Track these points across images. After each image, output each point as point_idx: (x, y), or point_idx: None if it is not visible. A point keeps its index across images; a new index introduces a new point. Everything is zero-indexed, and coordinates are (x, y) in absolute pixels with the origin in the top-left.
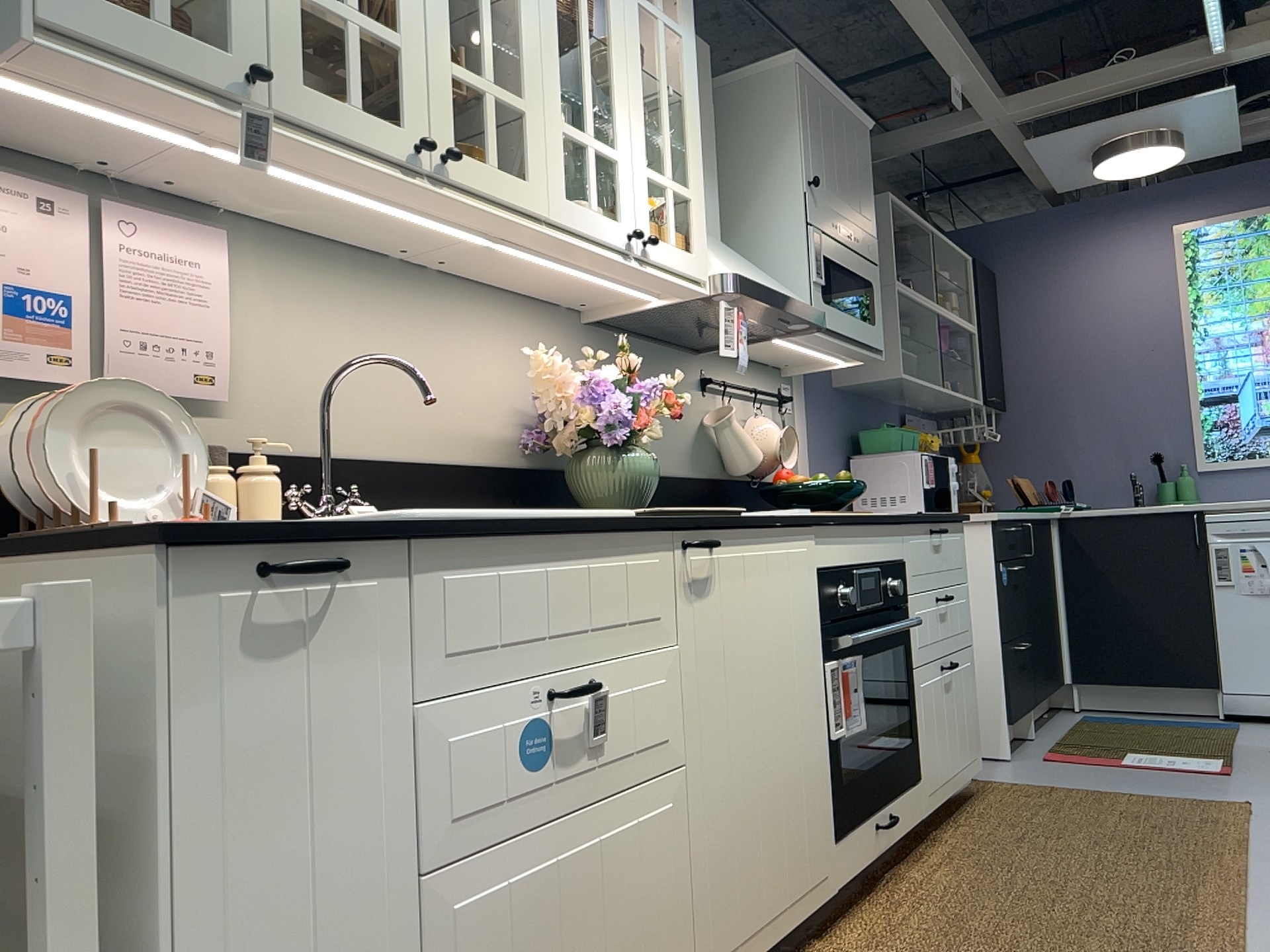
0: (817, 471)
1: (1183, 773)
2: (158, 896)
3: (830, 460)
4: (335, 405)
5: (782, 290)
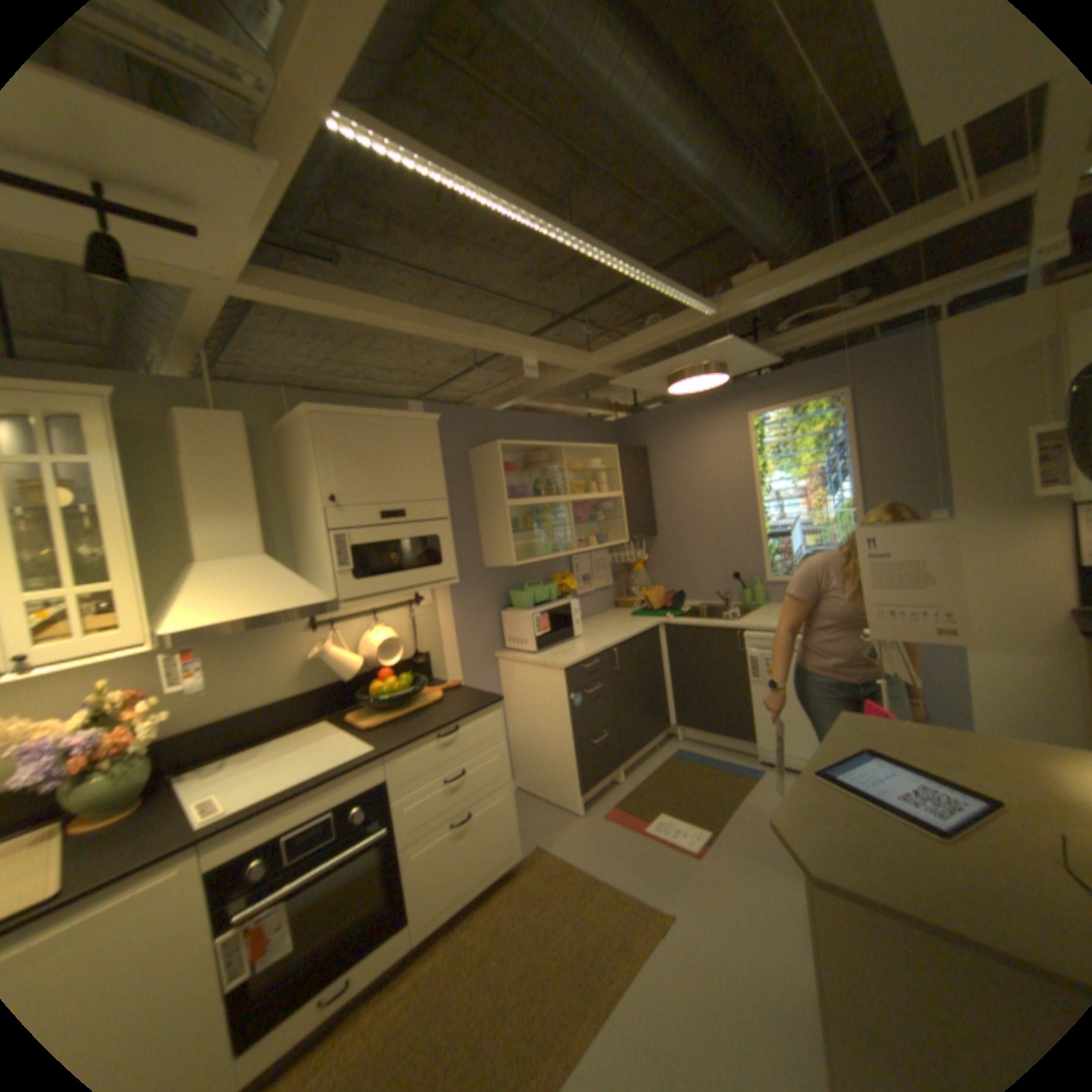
0: (460, 633)
1: (671, 855)
2: None
3: (477, 619)
4: None
5: (270, 605)
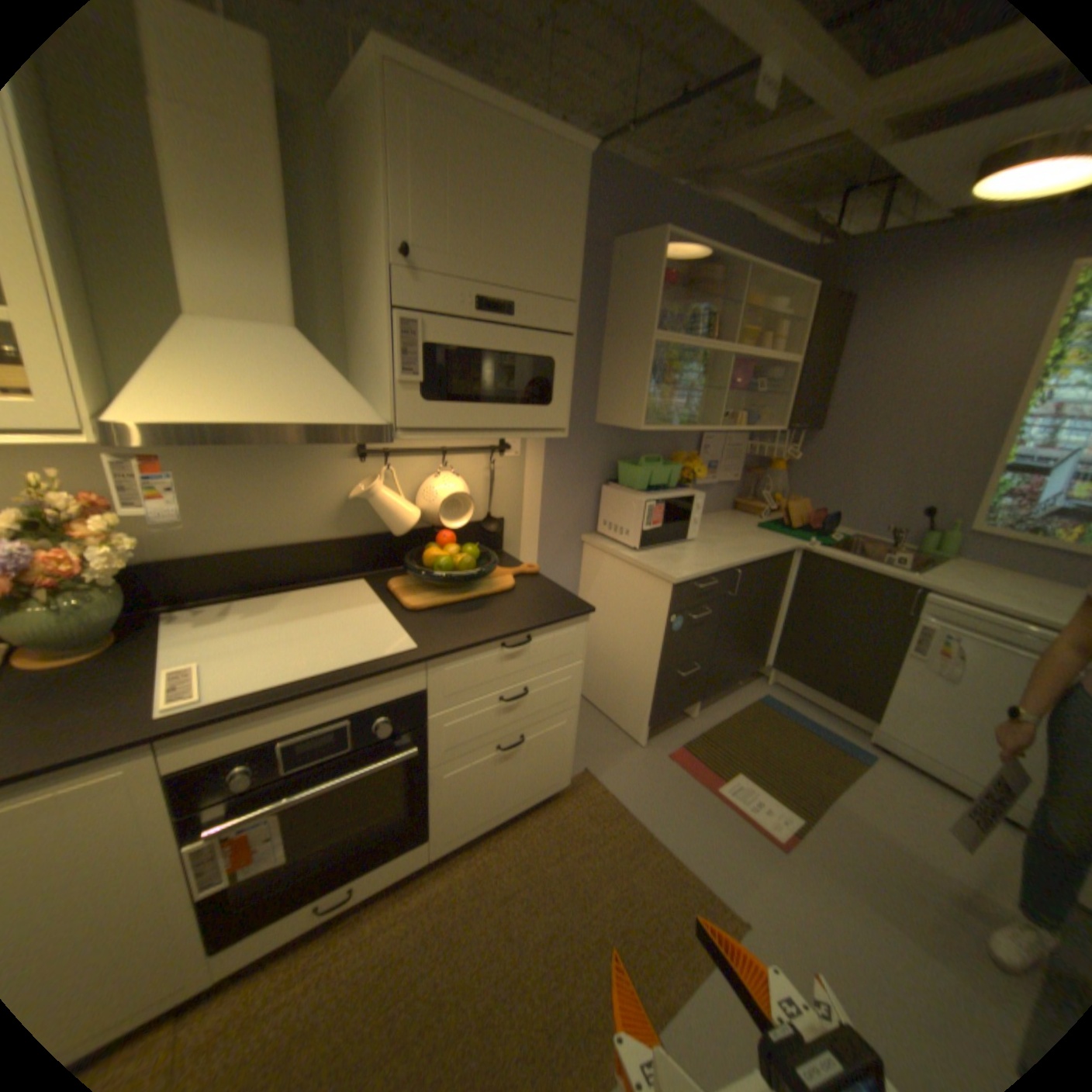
0: (547, 501)
1: (750, 833)
2: None
3: (571, 488)
4: None
5: (290, 410)
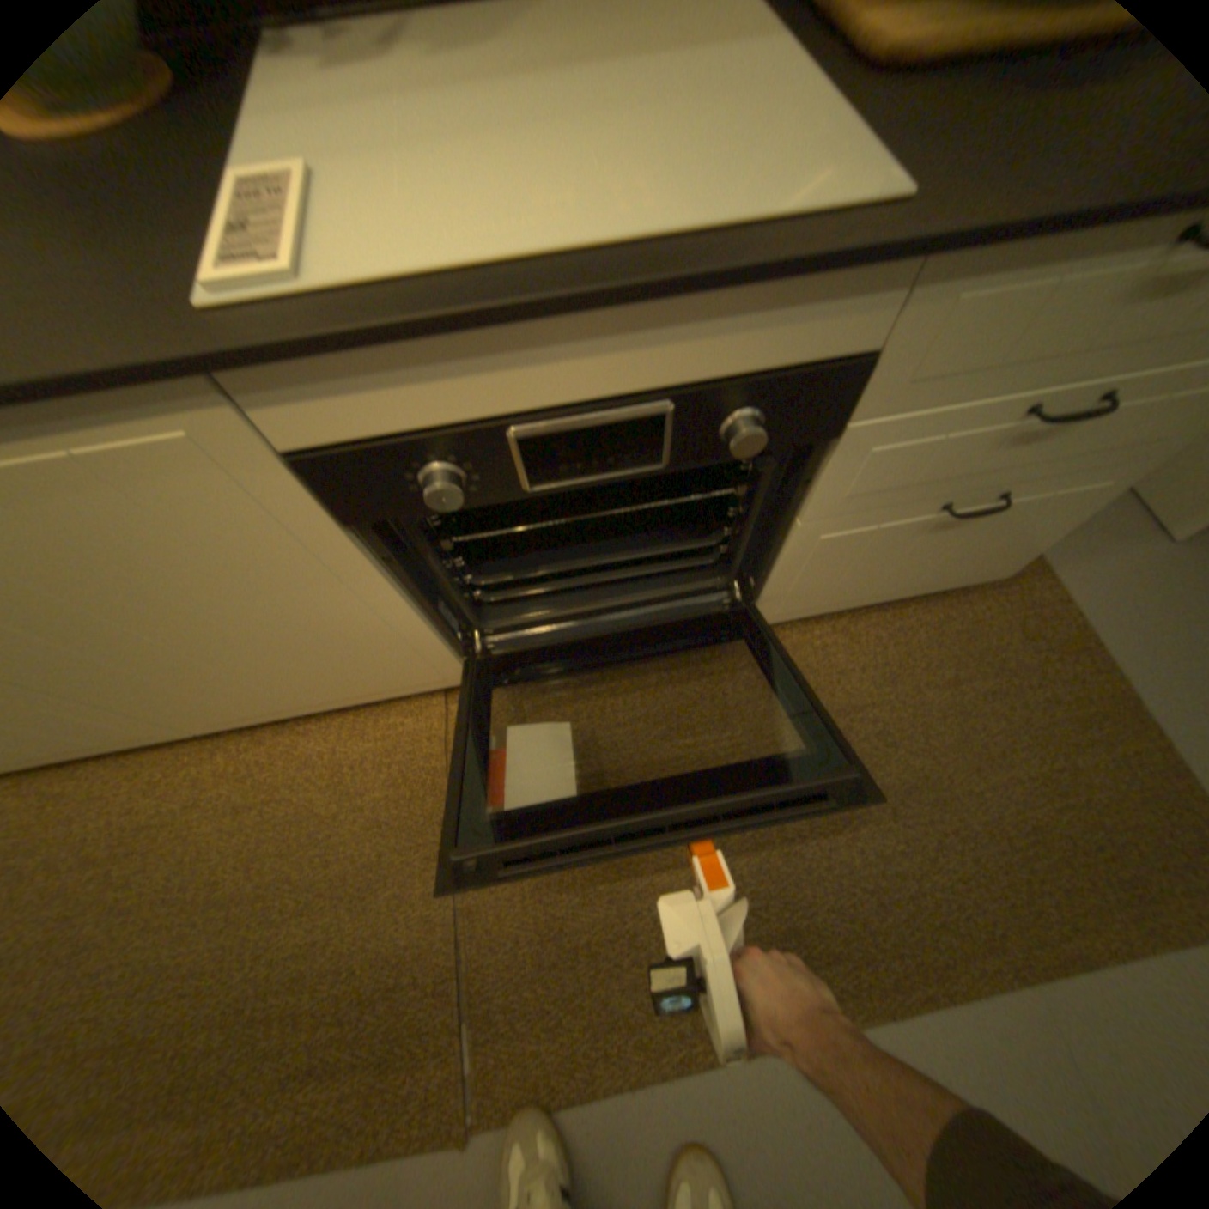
0: None
1: None
2: None
3: None
4: None
5: None
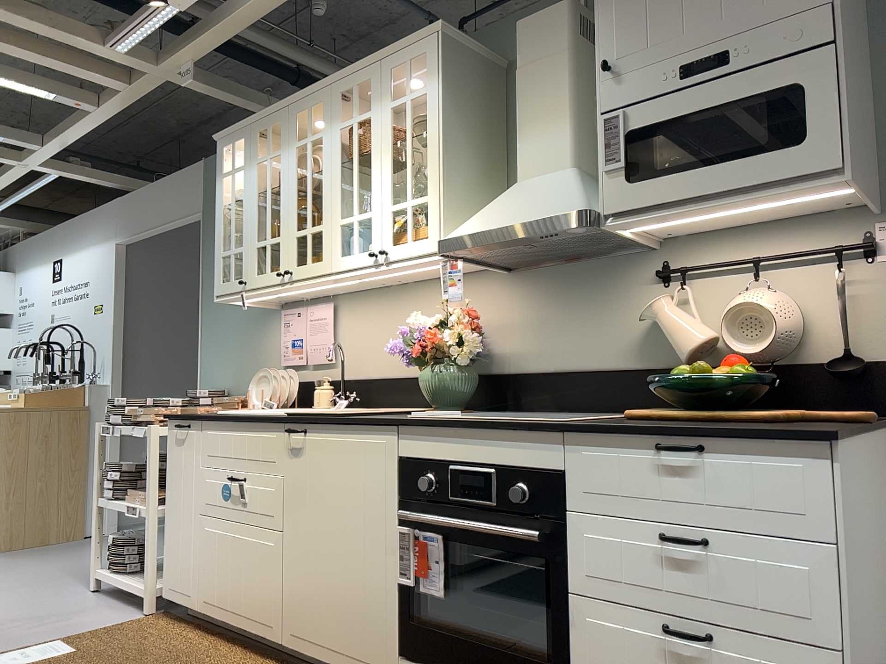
0: None
1: None
2: (166, 489)
3: None
4: (368, 356)
5: (524, 215)
